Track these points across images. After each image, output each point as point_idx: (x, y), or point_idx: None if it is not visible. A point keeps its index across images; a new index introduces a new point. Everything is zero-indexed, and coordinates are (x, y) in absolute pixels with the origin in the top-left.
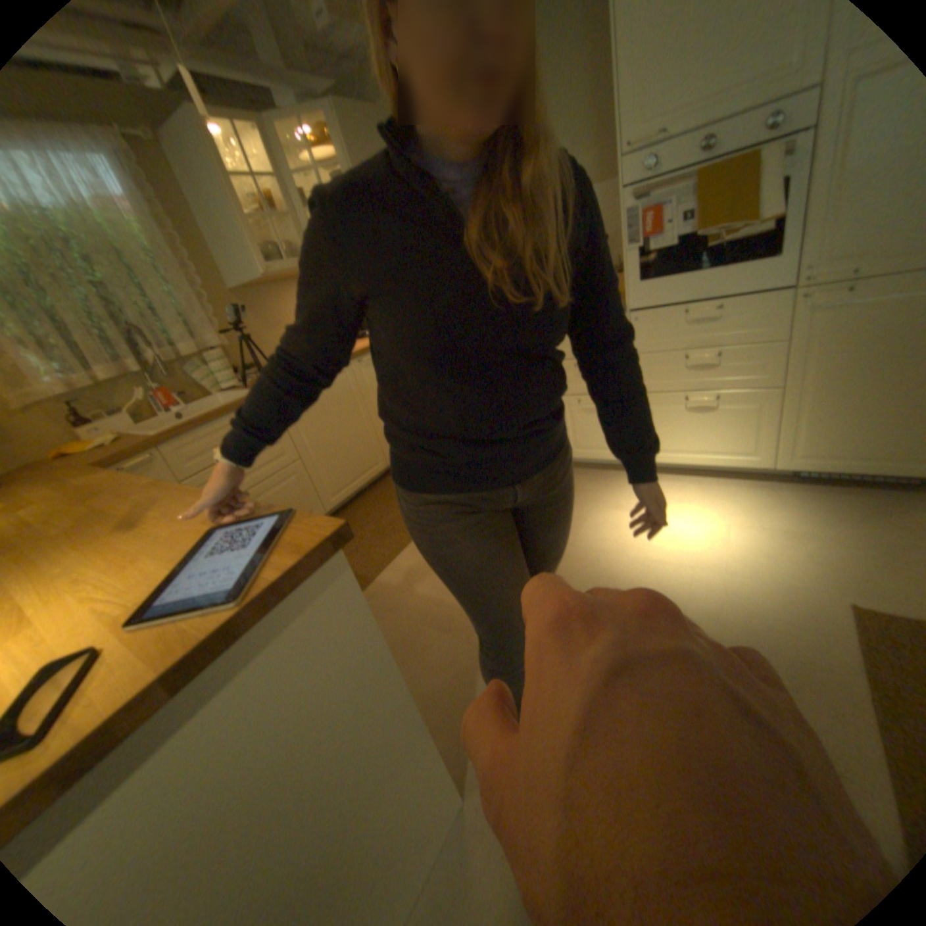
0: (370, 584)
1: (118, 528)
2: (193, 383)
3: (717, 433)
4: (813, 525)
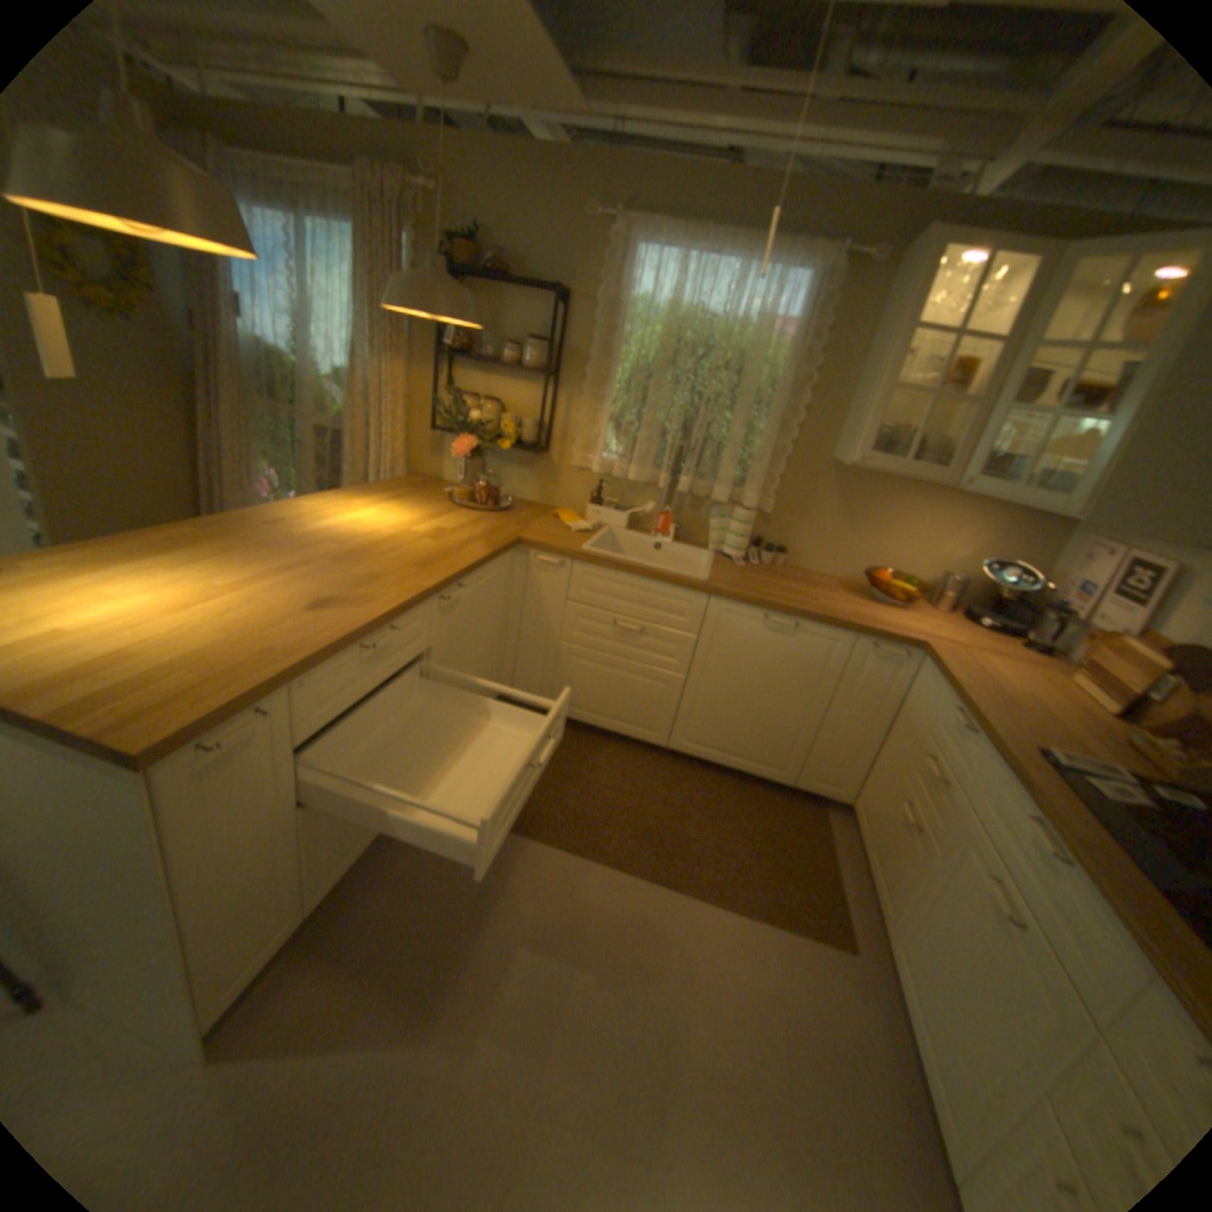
0: (550, 848)
1: (316, 603)
2: (707, 528)
3: None
4: None
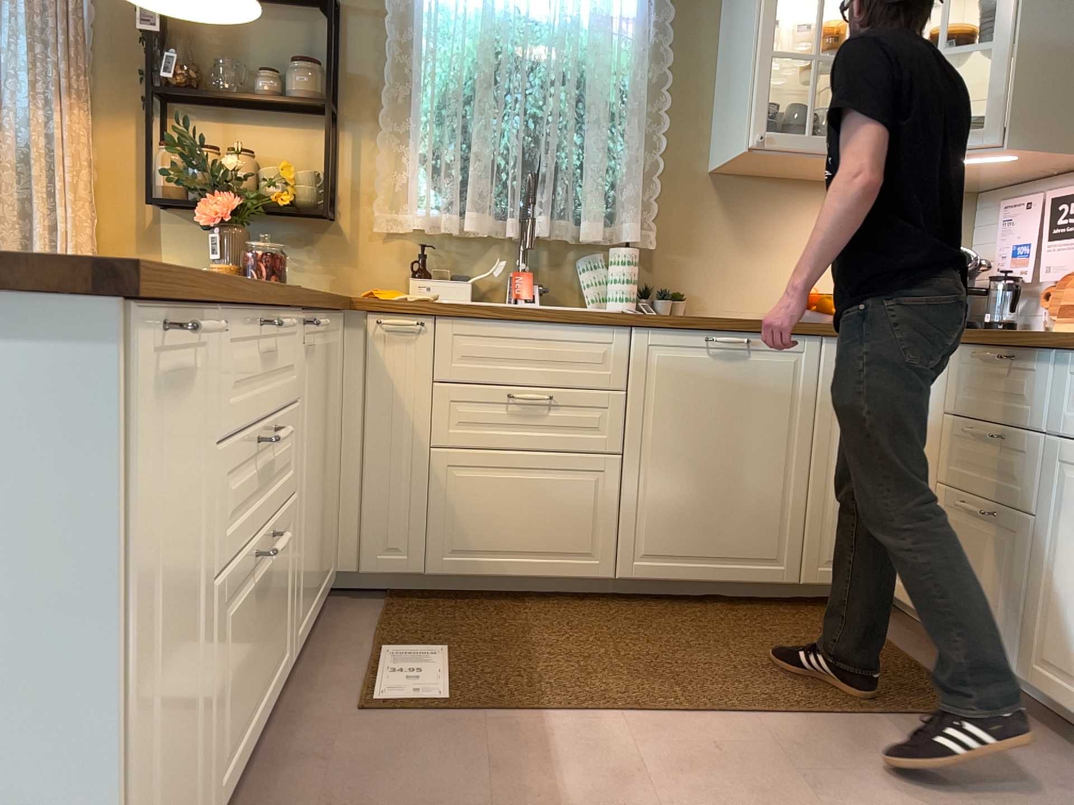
0: (527, 714)
1: None
2: (579, 287)
3: None
4: None
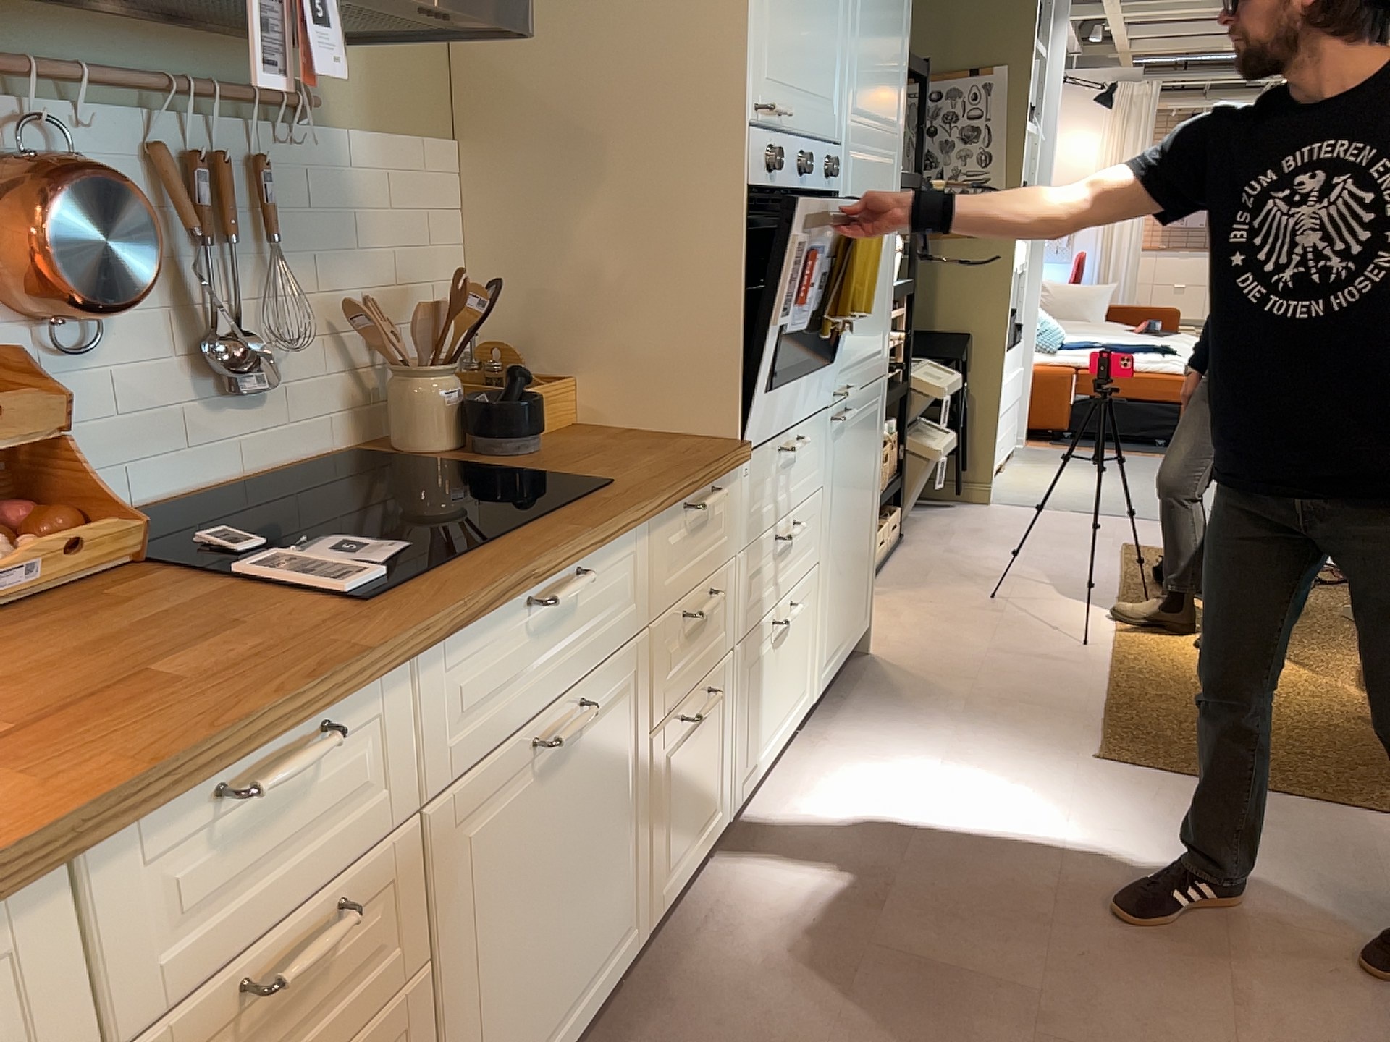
0: None
1: None
2: None
3: (788, 677)
4: (924, 737)
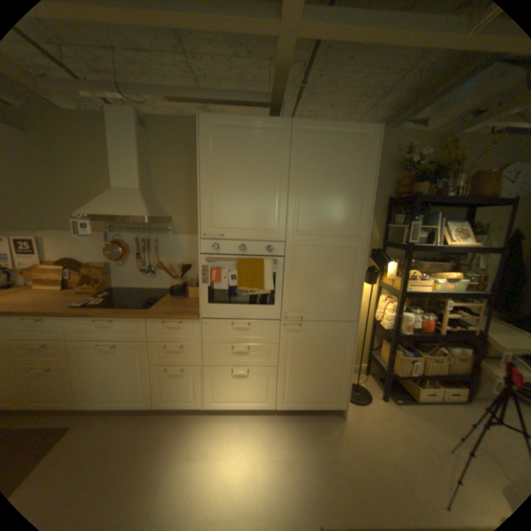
0: None
1: None
2: None
3: (247, 391)
4: (294, 452)
